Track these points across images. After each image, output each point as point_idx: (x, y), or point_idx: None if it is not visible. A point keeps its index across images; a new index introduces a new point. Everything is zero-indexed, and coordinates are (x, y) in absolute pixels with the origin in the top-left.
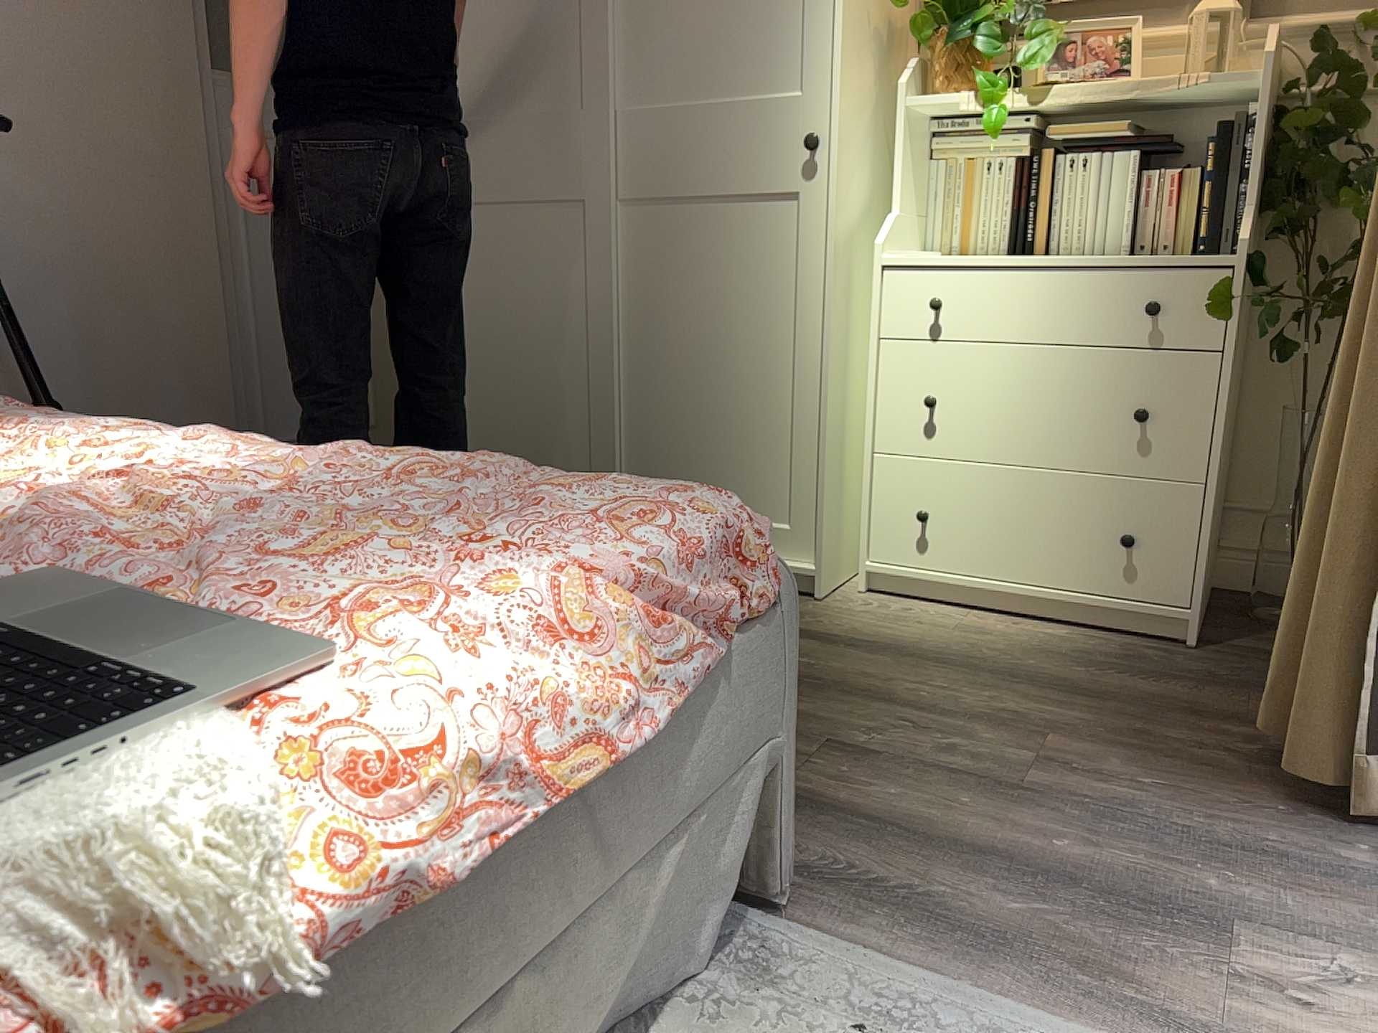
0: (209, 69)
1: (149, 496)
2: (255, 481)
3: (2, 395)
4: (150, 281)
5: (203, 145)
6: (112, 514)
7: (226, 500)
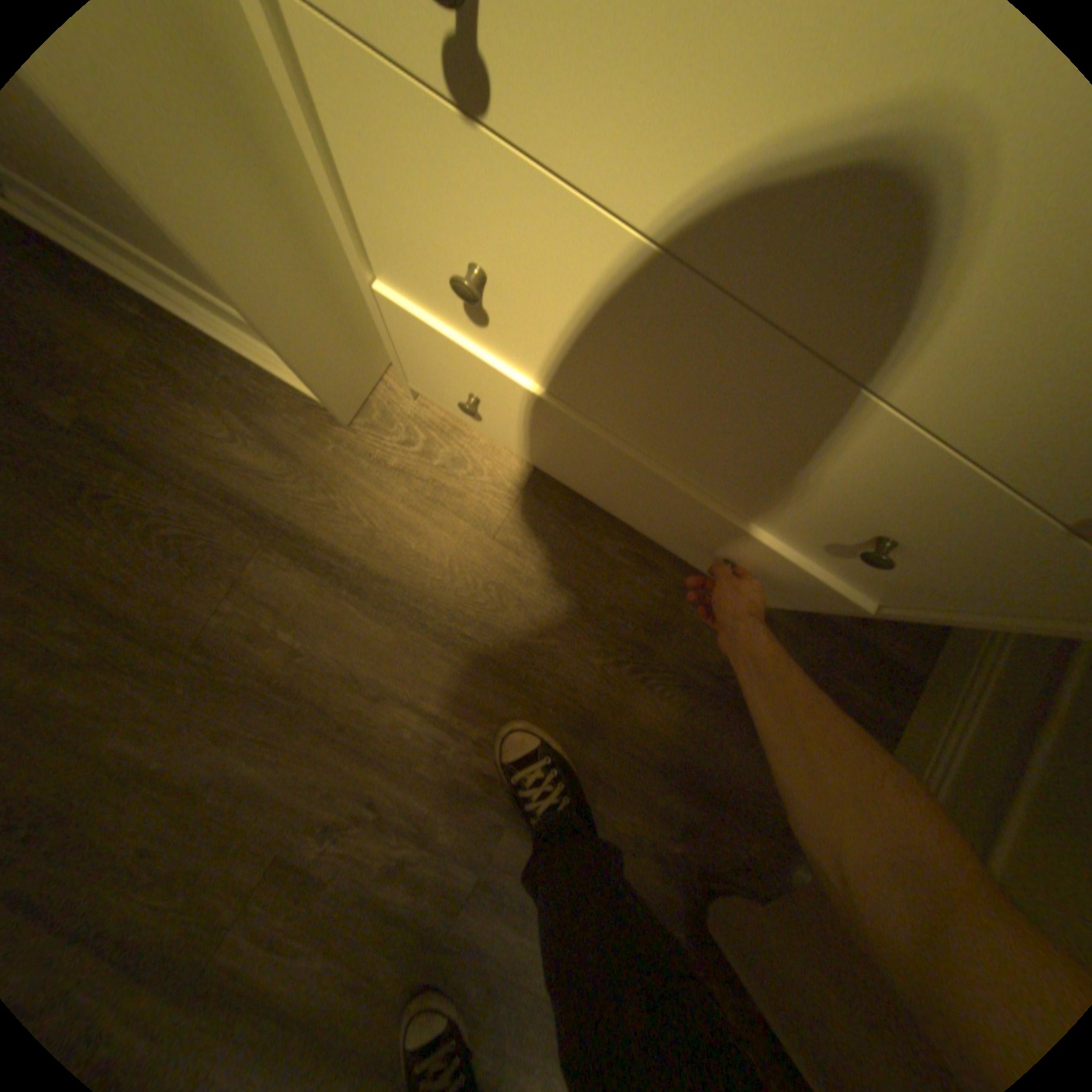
0: None
1: None
2: None
3: None
4: None
5: None
6: None
7: None
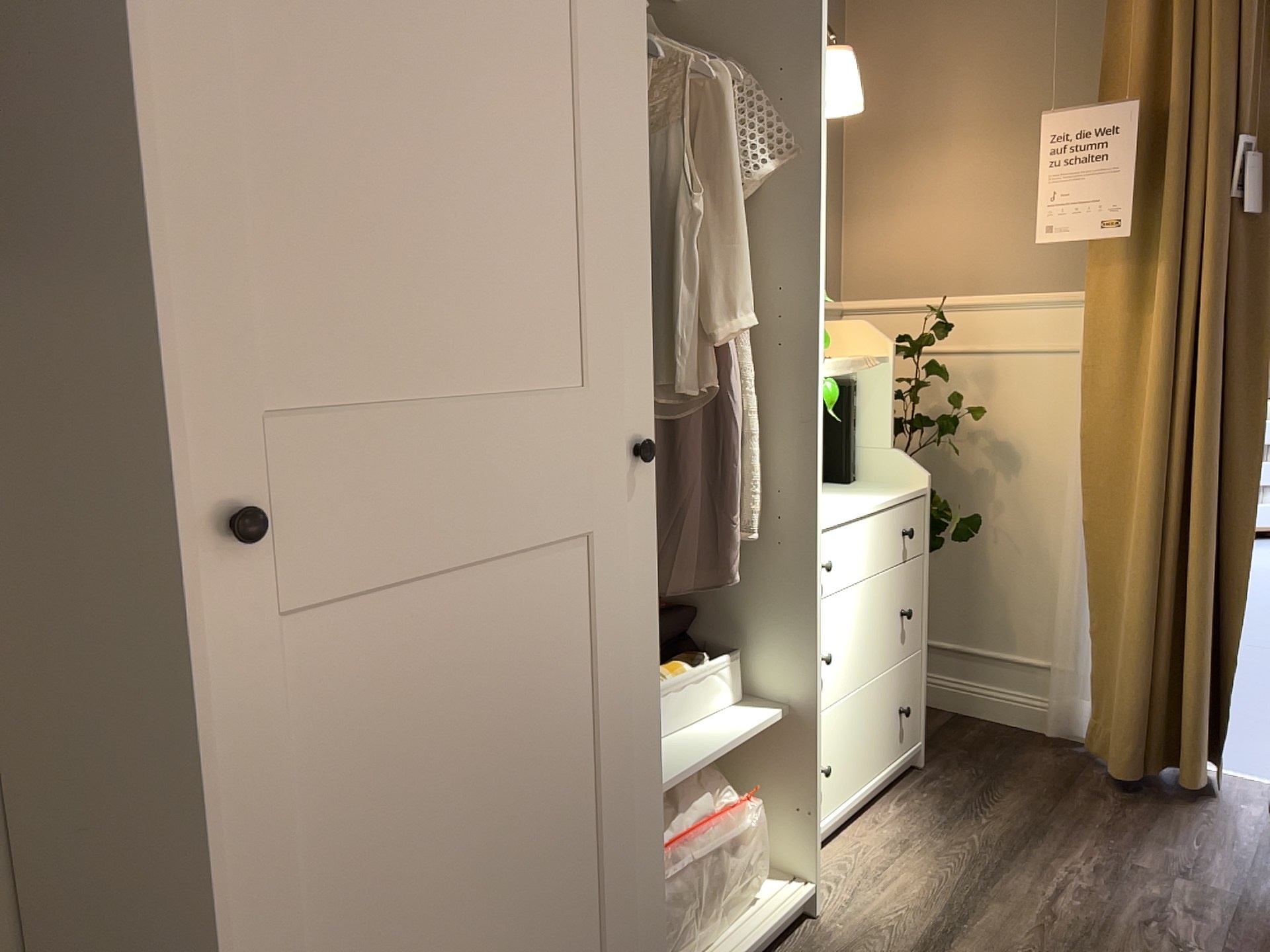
0: None
1: None
2: None
3: None
4: None
5: None
6: None
7: None
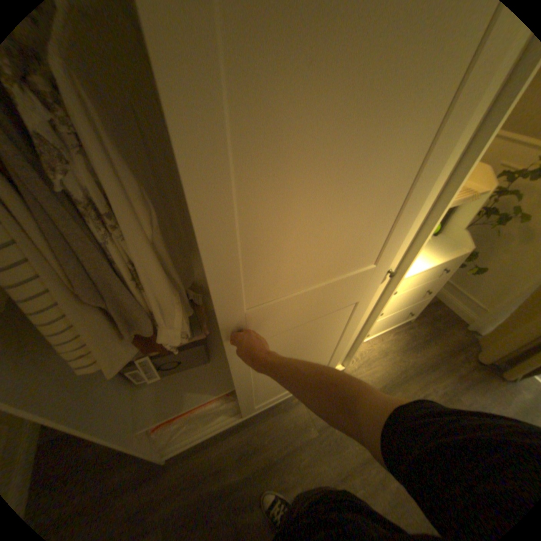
0: None
1: None
2: None
3: None
4: None
5: None
6: None
7: None
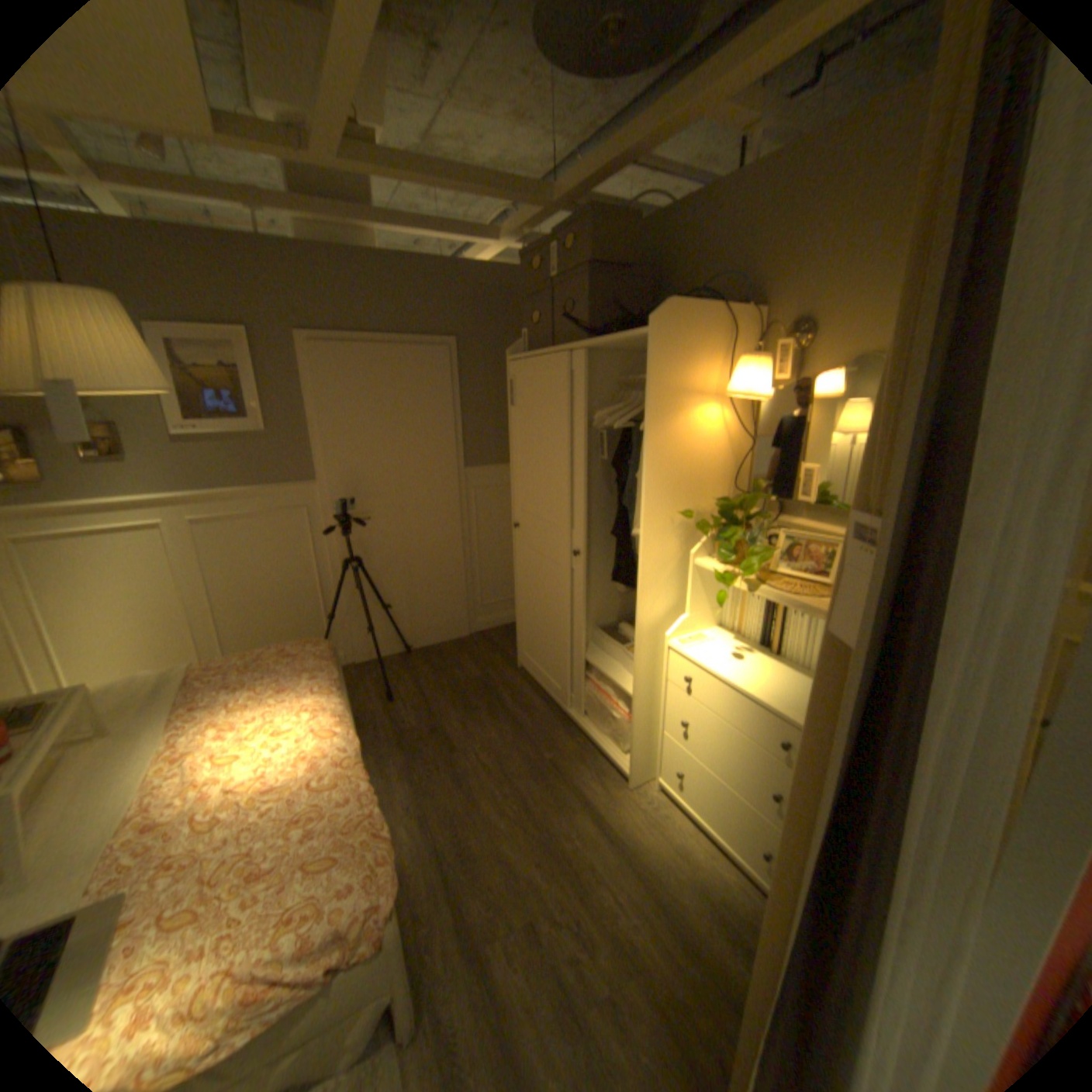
0: (461, 468)
1: (230, 803)
2: (272, 793)
3: (375, 598)
4: (431, 552)
5: (456, 499)
6: (212, 813)
7: (259, 802)
